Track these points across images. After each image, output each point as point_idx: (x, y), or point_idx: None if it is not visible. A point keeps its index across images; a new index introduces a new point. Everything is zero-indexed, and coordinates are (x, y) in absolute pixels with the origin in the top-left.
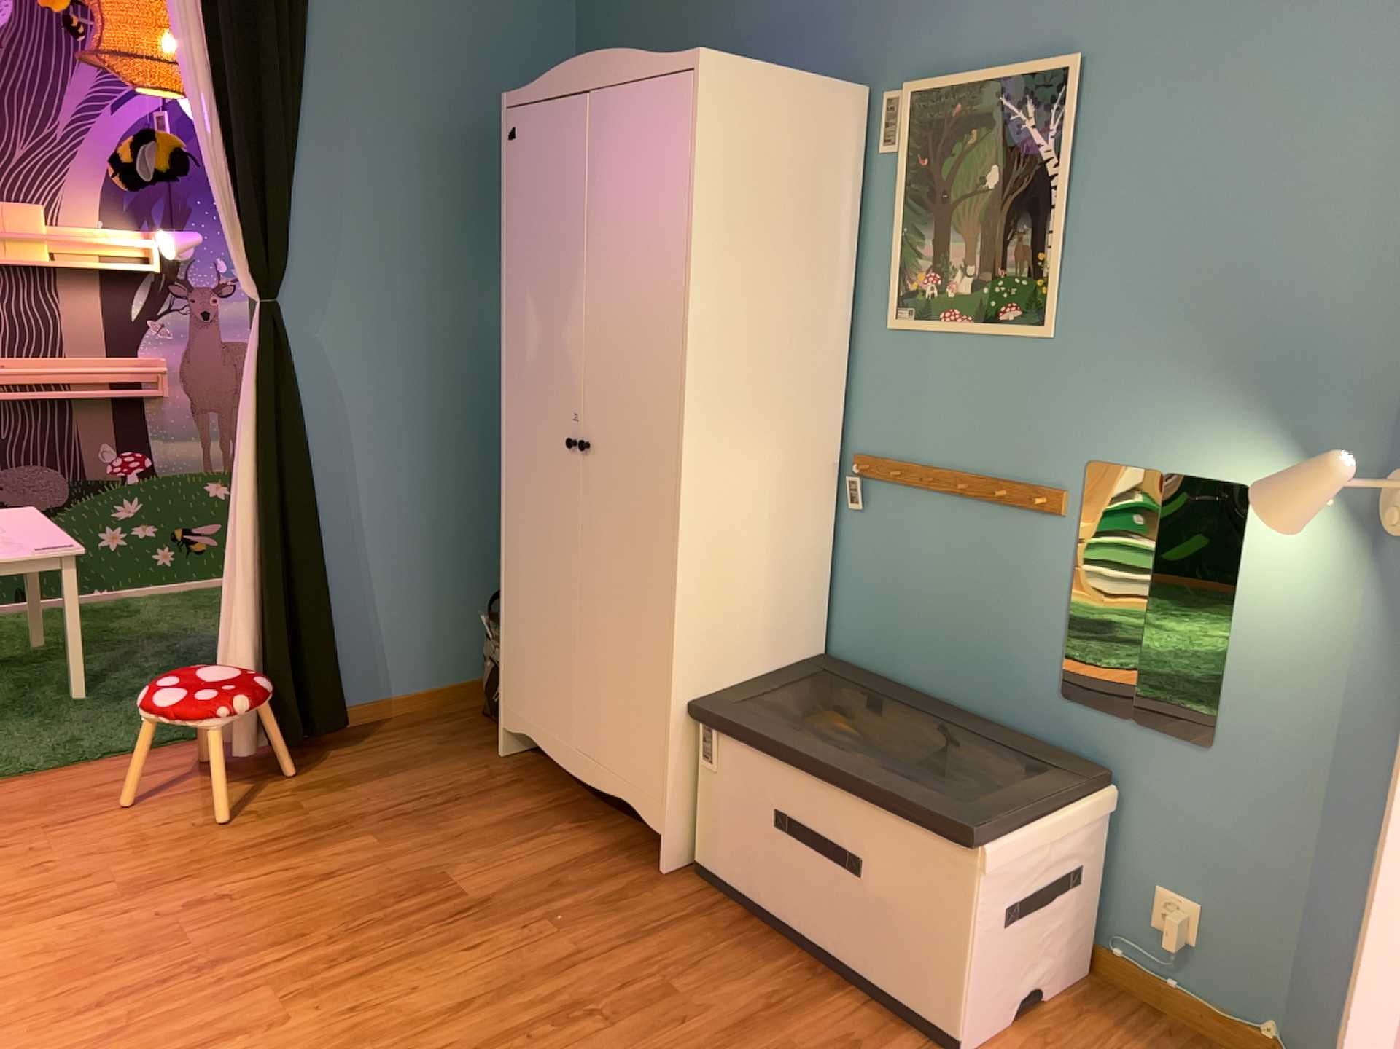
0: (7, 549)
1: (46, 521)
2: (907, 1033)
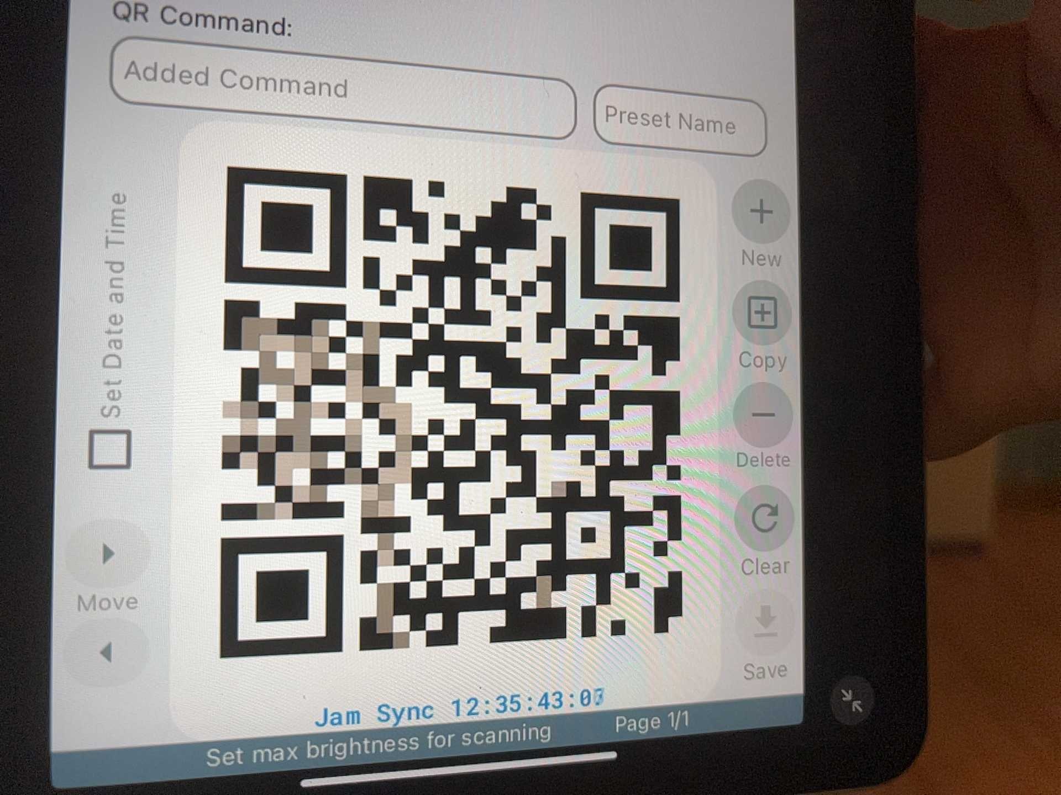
0: None
1: None
2: (957, 557)
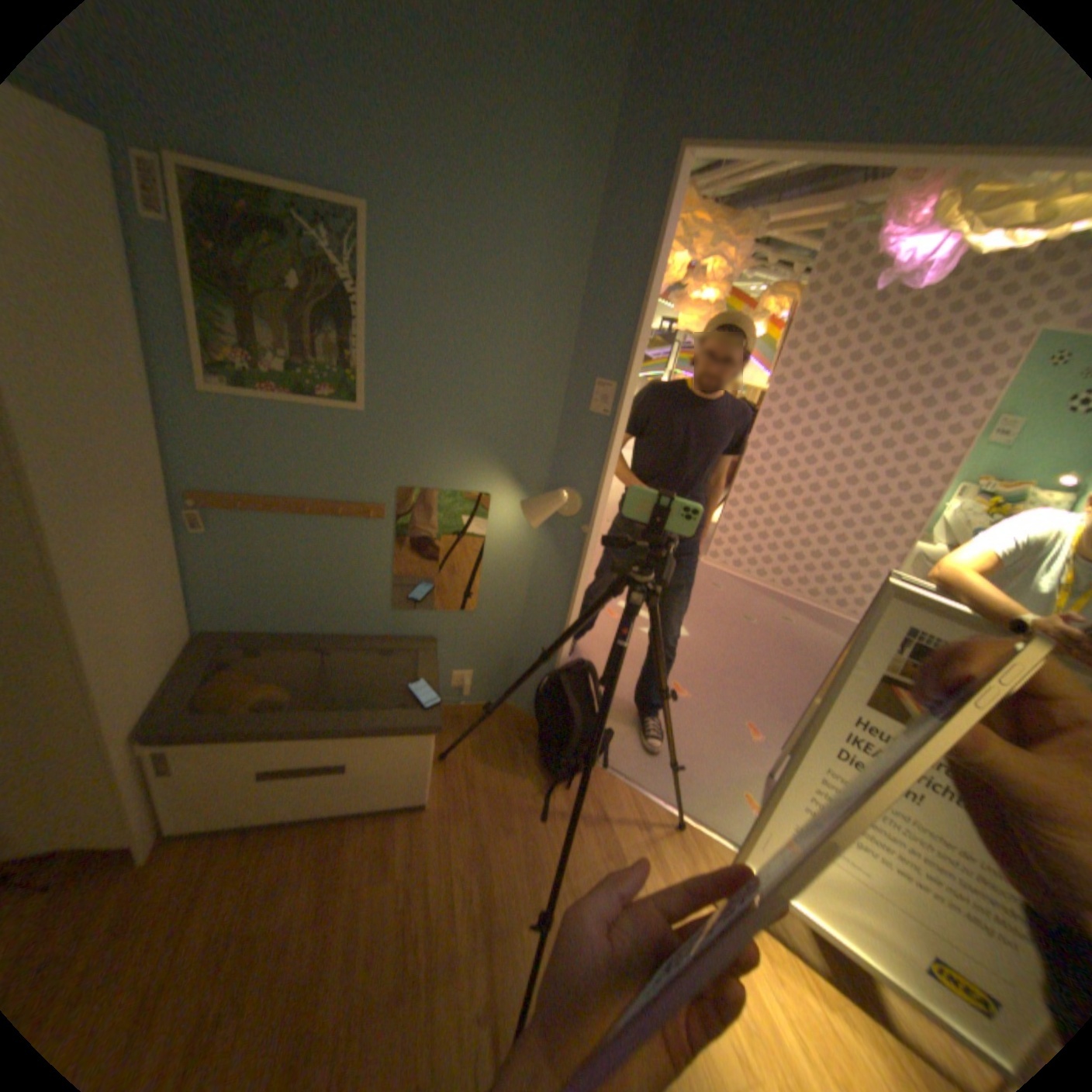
0: None
1: None
2: (394, 823)
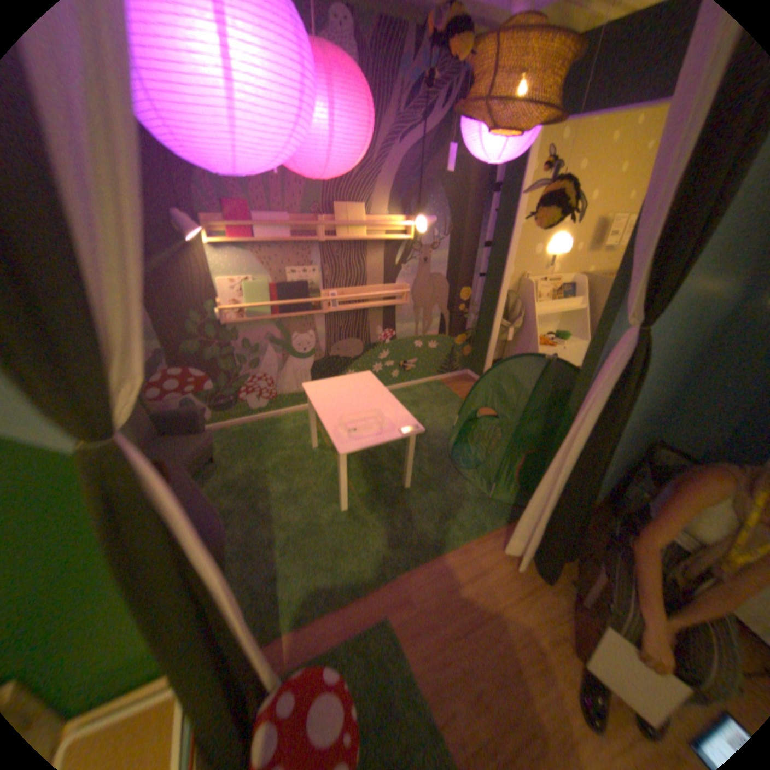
0: (384, 427)
1: (382, 392)
2: None
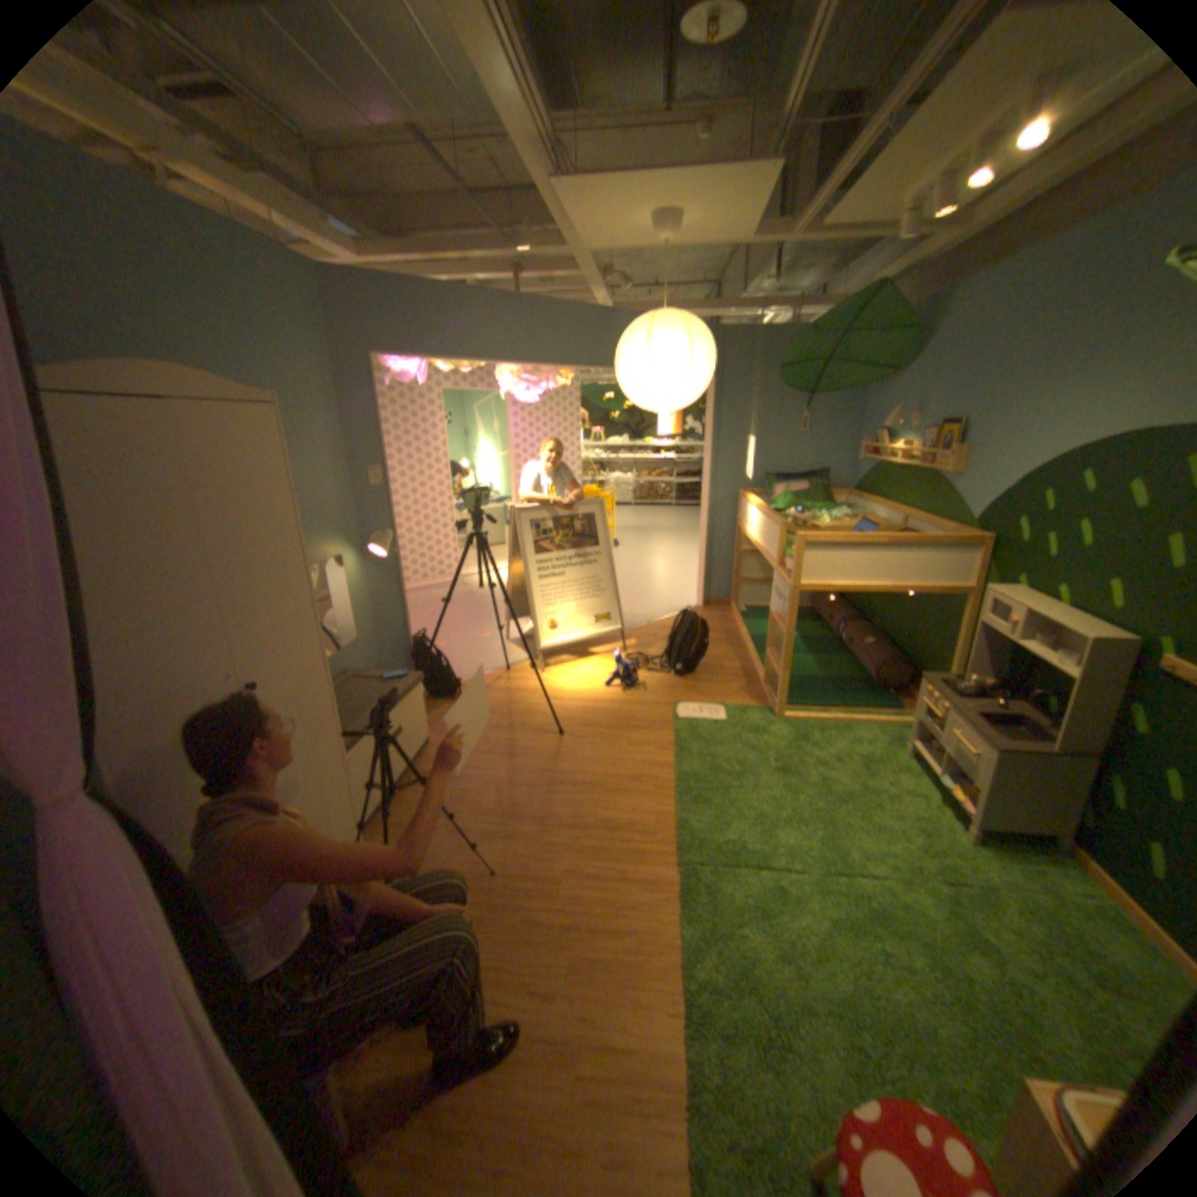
0: None
1: None
2: (425, 753)
